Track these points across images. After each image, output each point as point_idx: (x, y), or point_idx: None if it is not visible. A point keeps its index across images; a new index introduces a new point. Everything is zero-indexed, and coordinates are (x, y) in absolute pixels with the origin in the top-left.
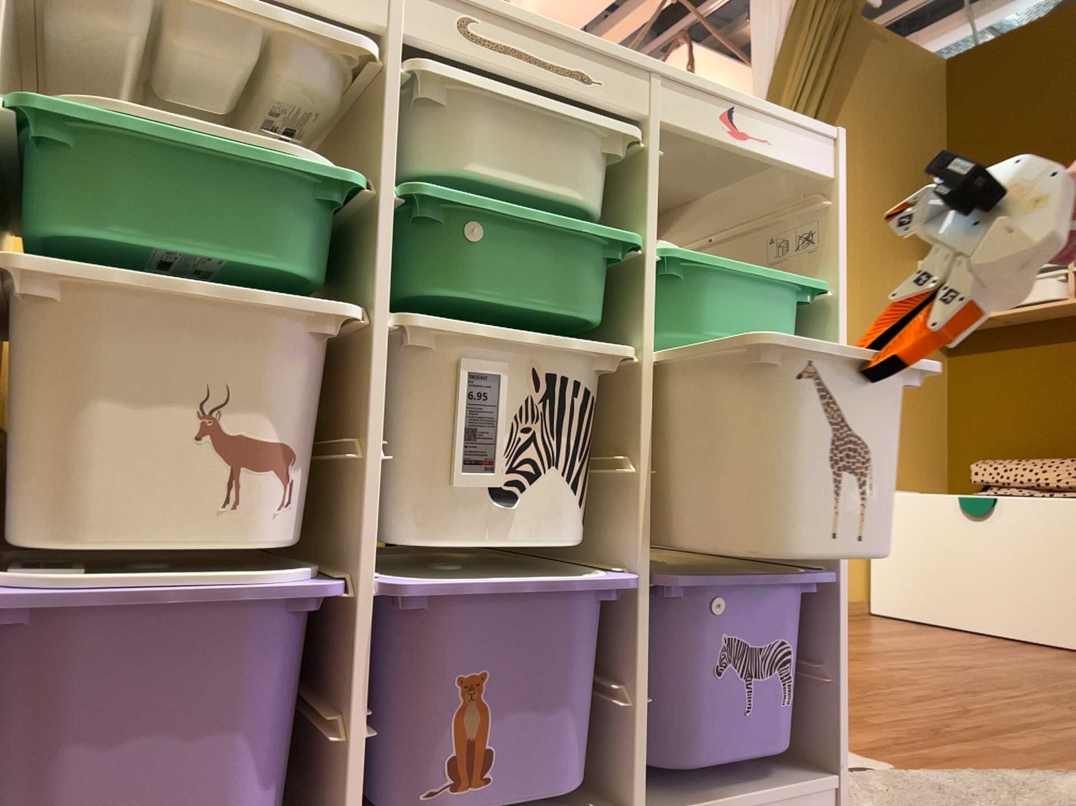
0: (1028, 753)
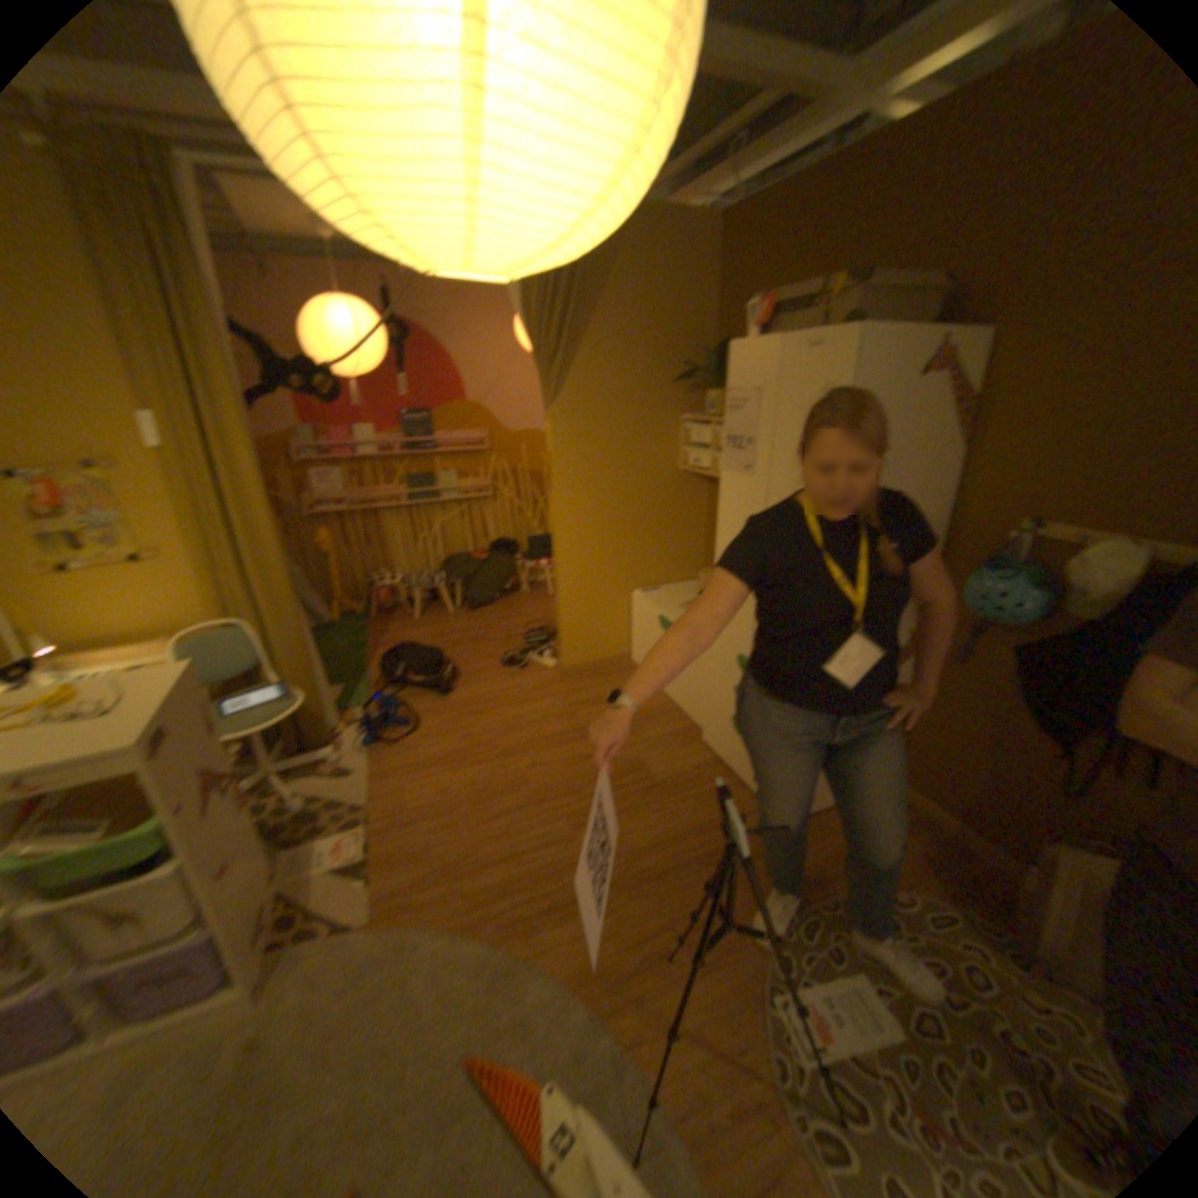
0: (460, 910)
